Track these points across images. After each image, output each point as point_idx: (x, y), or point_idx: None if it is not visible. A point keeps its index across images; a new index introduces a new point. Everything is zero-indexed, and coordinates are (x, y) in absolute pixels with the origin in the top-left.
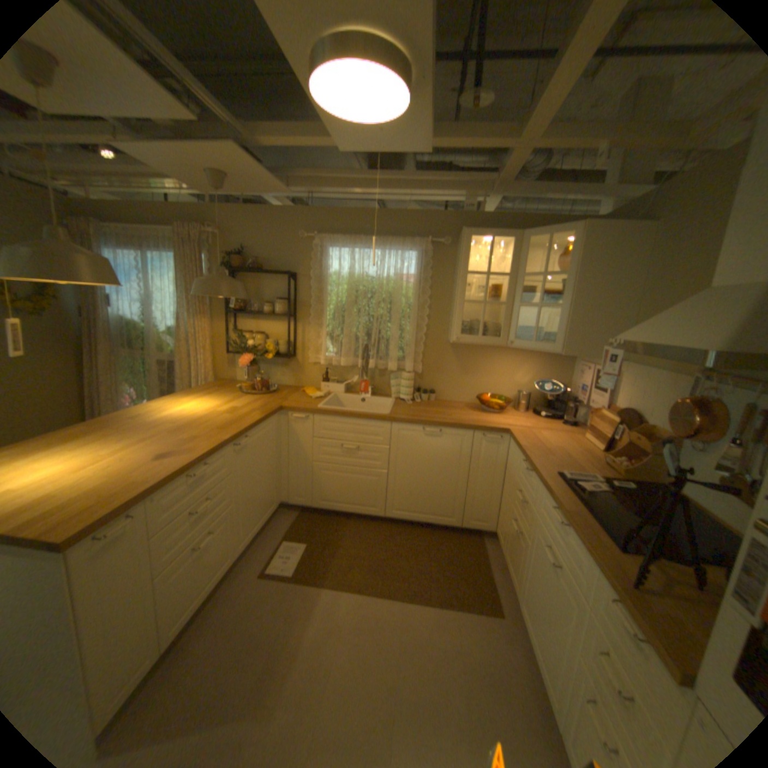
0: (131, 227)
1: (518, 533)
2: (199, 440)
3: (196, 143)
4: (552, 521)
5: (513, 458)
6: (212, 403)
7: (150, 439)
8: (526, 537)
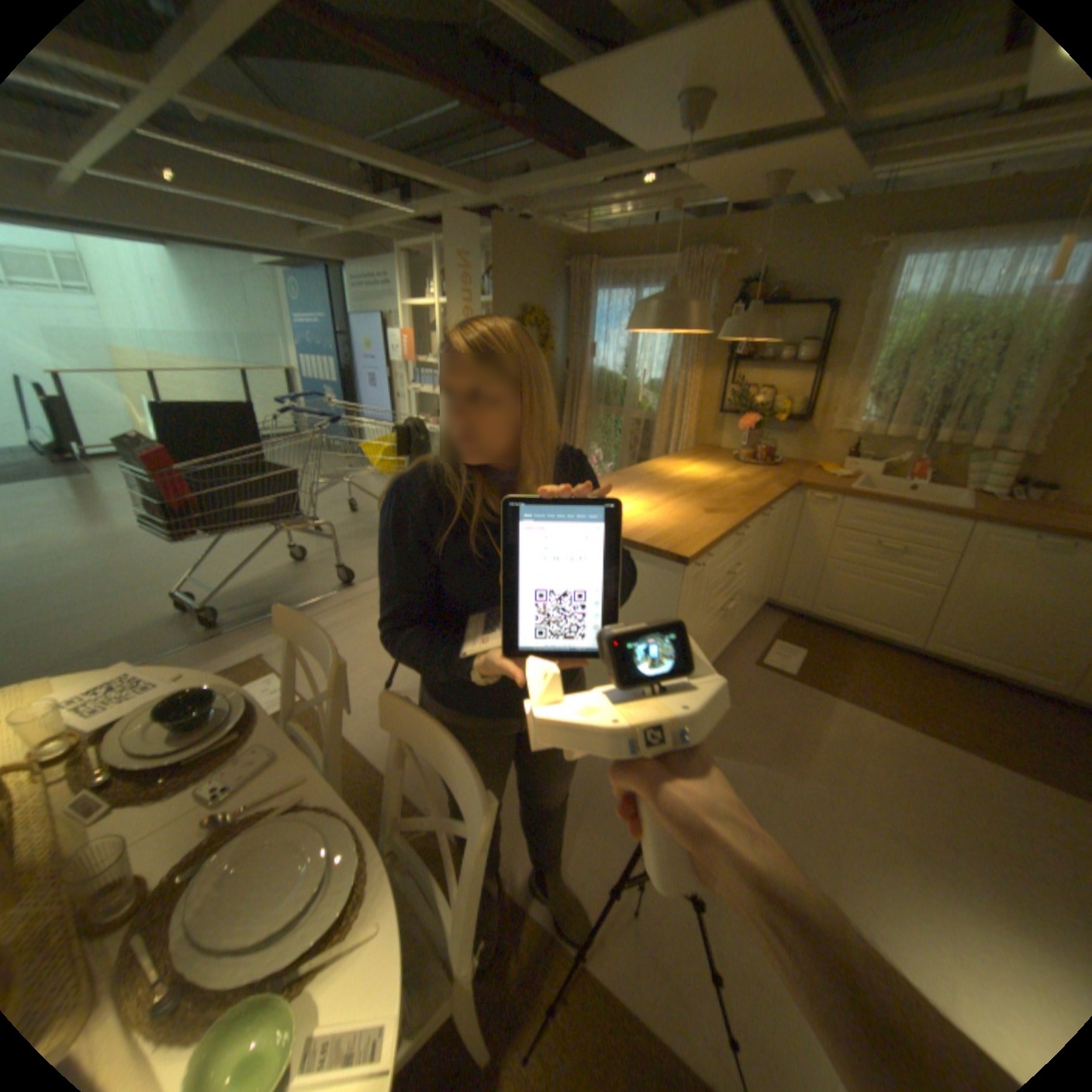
0: (630, 261)
1: None
2: (734, 503)
3: (788, 143)
4: None
5: None
6: (714, 469)
7: (684, 495)
8: None
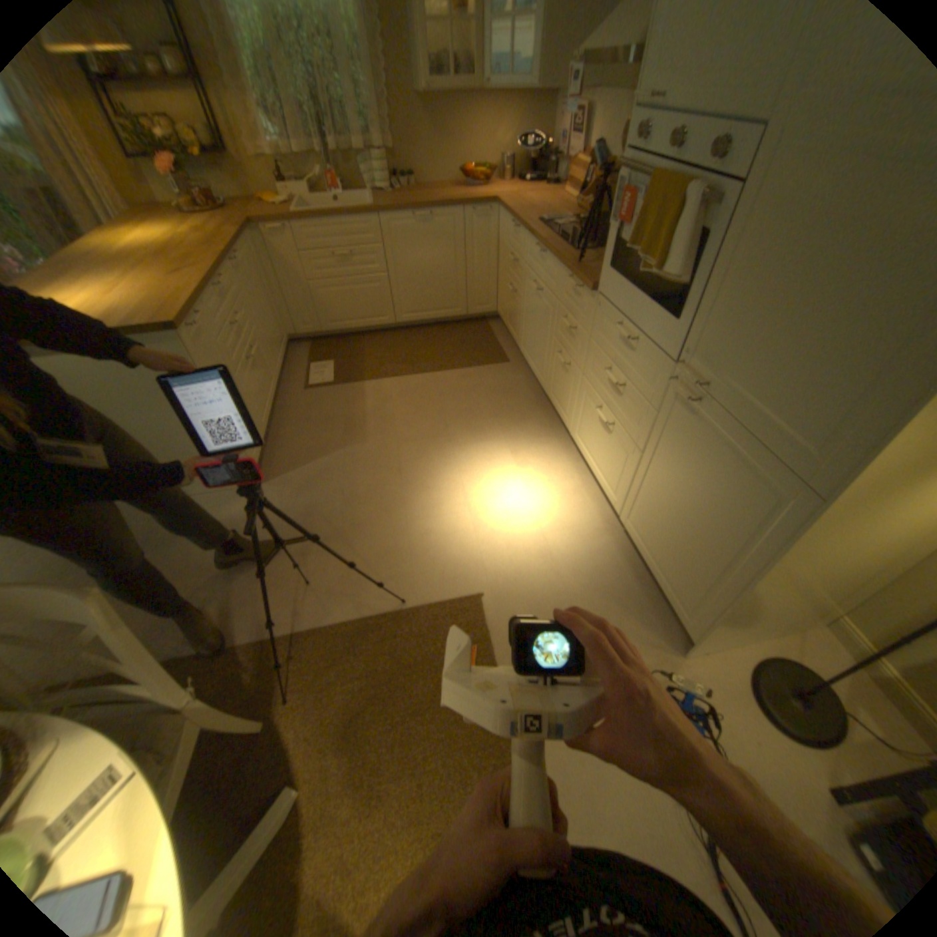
0: None
1: (511, 293)
2: (195, 256)
3: None
4: (534, 261)
5: (502, 228)
6: (161, 229)
7: (140, 265)
8: (517, 293)
